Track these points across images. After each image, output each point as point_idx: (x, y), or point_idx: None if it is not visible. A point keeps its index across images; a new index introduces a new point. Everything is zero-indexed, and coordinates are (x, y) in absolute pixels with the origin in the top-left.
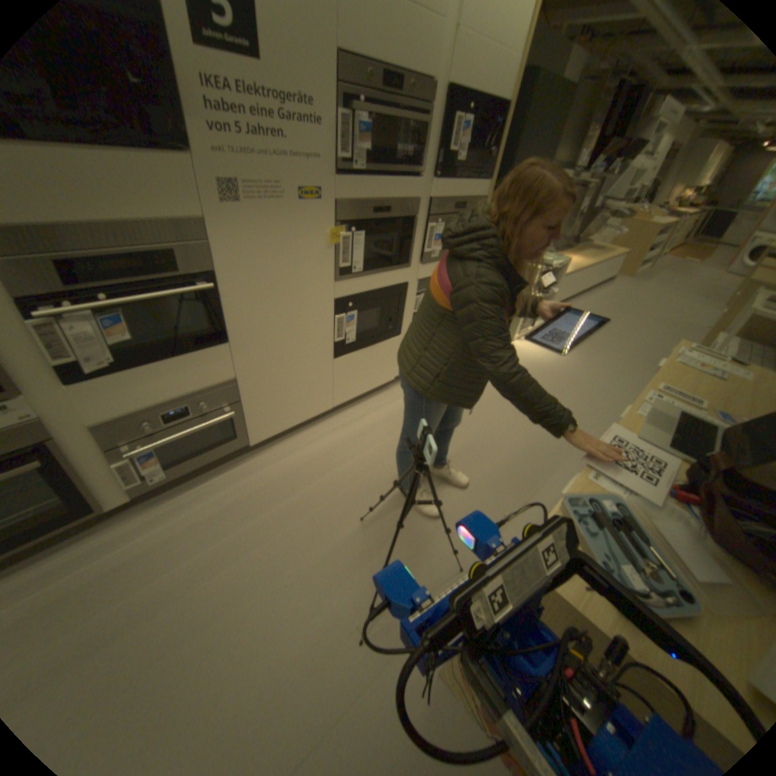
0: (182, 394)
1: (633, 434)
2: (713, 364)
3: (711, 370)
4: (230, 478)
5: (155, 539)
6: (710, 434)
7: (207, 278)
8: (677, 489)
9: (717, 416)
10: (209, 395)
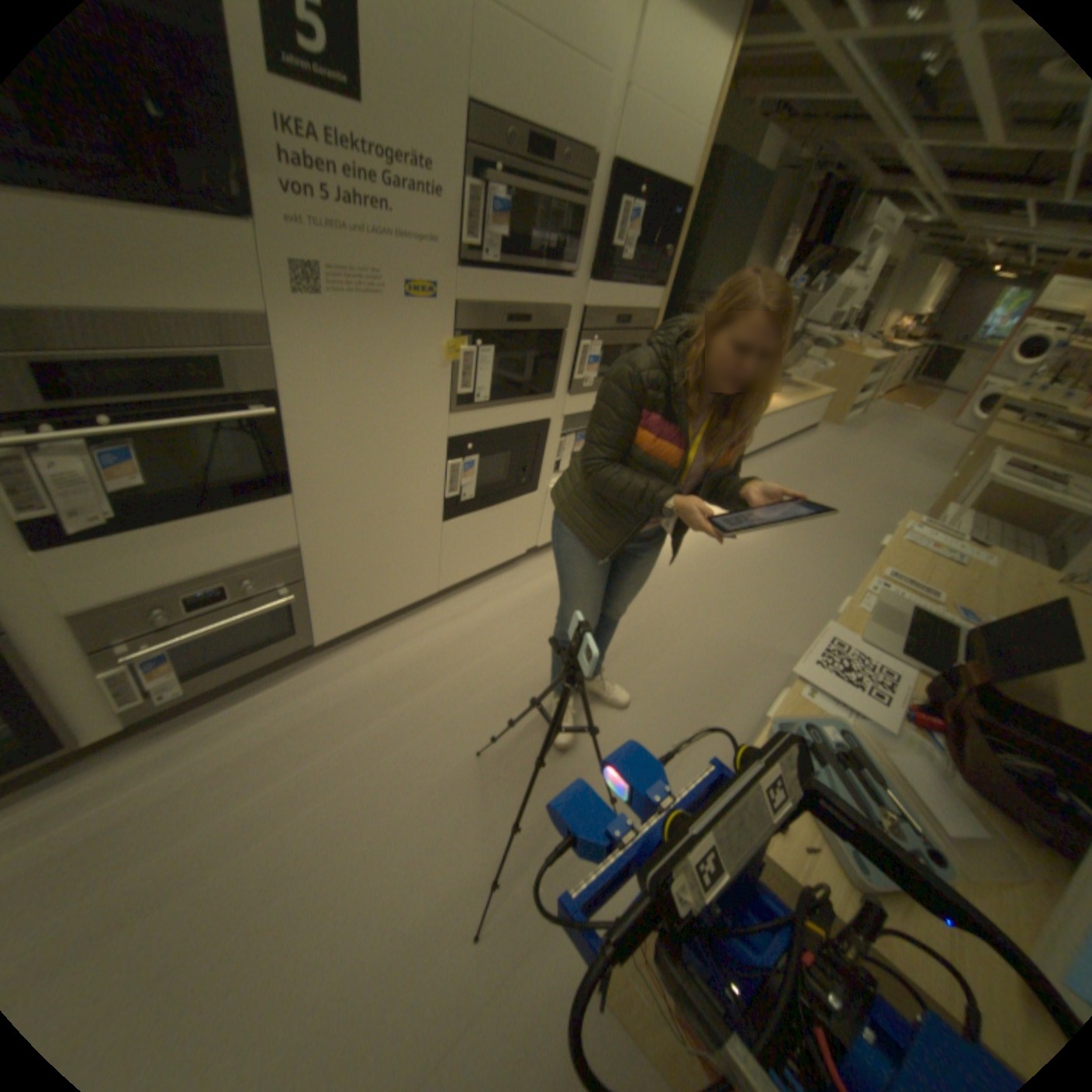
0: (219, 566)
1: (855, 635)
2: (949, 545)
3: (946, 552)
4: (283, 693)
5: (162, 785)
6: (950, 636)
7: (267, 398)
8: (914, 711)
9: (958, 613)
10: (258, 568)
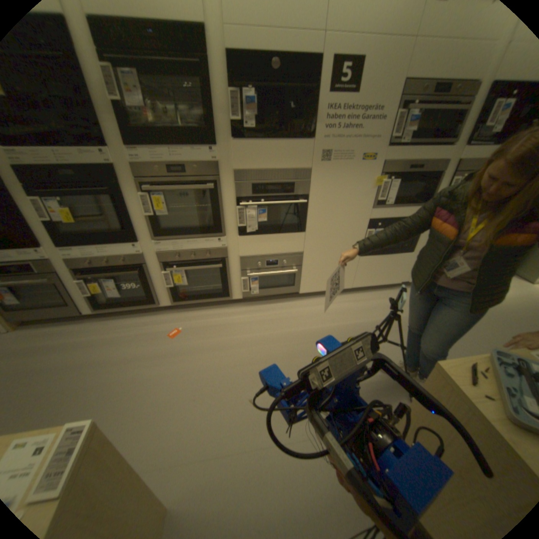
0: (278, 254)
1: None
2: None
3: None
4: (285, 307)
5: (247, 320)
6: None
7: (305, 198)
8: None
9: None
10: (288, 258)
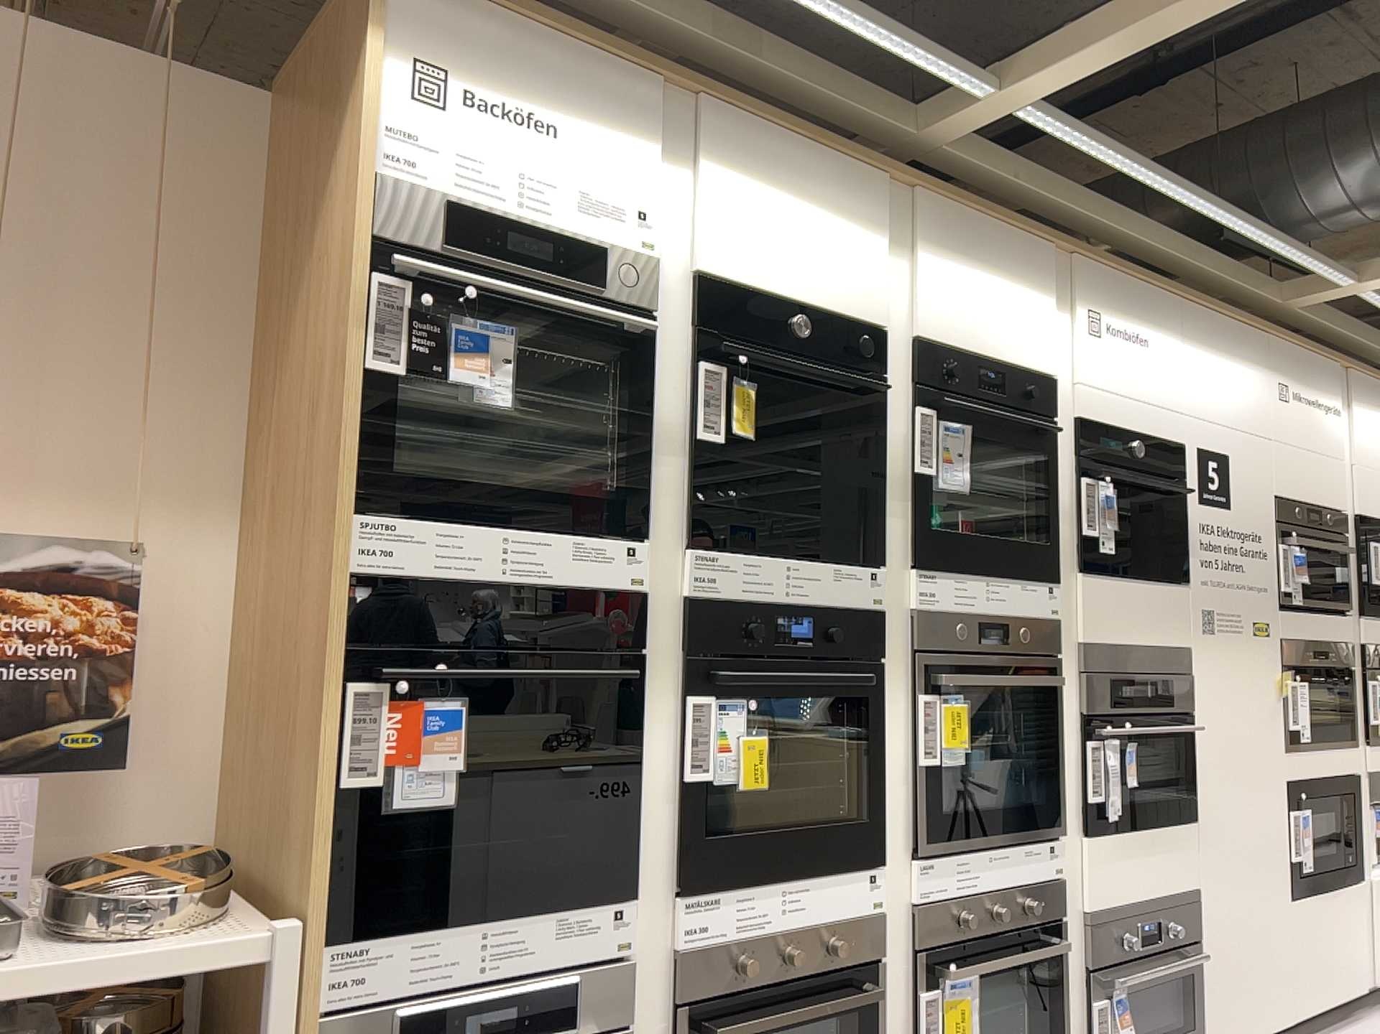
0: (1157, 893)
1: None
2: None
3: None
4: None
5: None
6: None
7: (1187, 718)
8: None
9: None
10: (1177, 907)
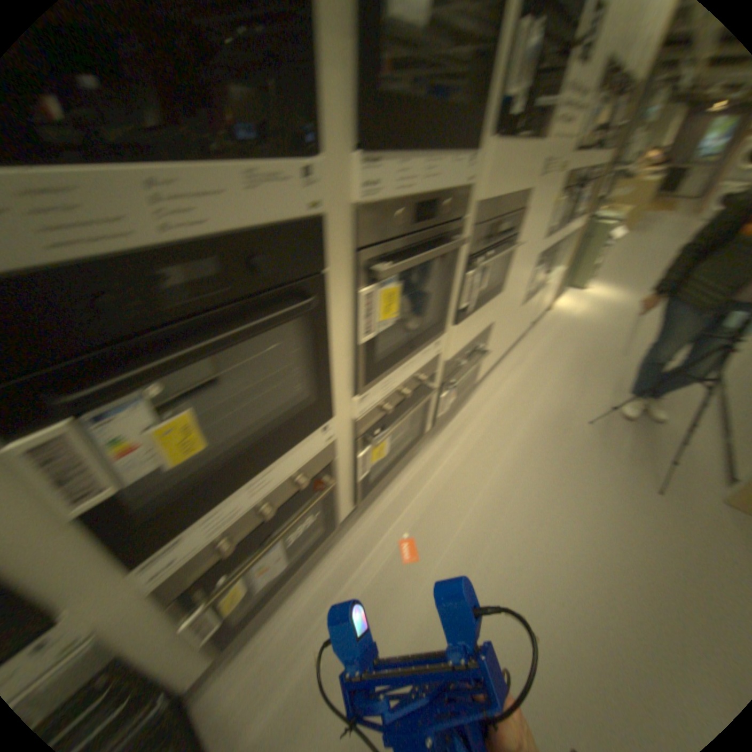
0: (479, 335)
1: None
2: None
3: None
4: (472, 409)
5: (461, 453)
6: None
7: (518, 237)
8: None
9: None
10: (485, 336)
